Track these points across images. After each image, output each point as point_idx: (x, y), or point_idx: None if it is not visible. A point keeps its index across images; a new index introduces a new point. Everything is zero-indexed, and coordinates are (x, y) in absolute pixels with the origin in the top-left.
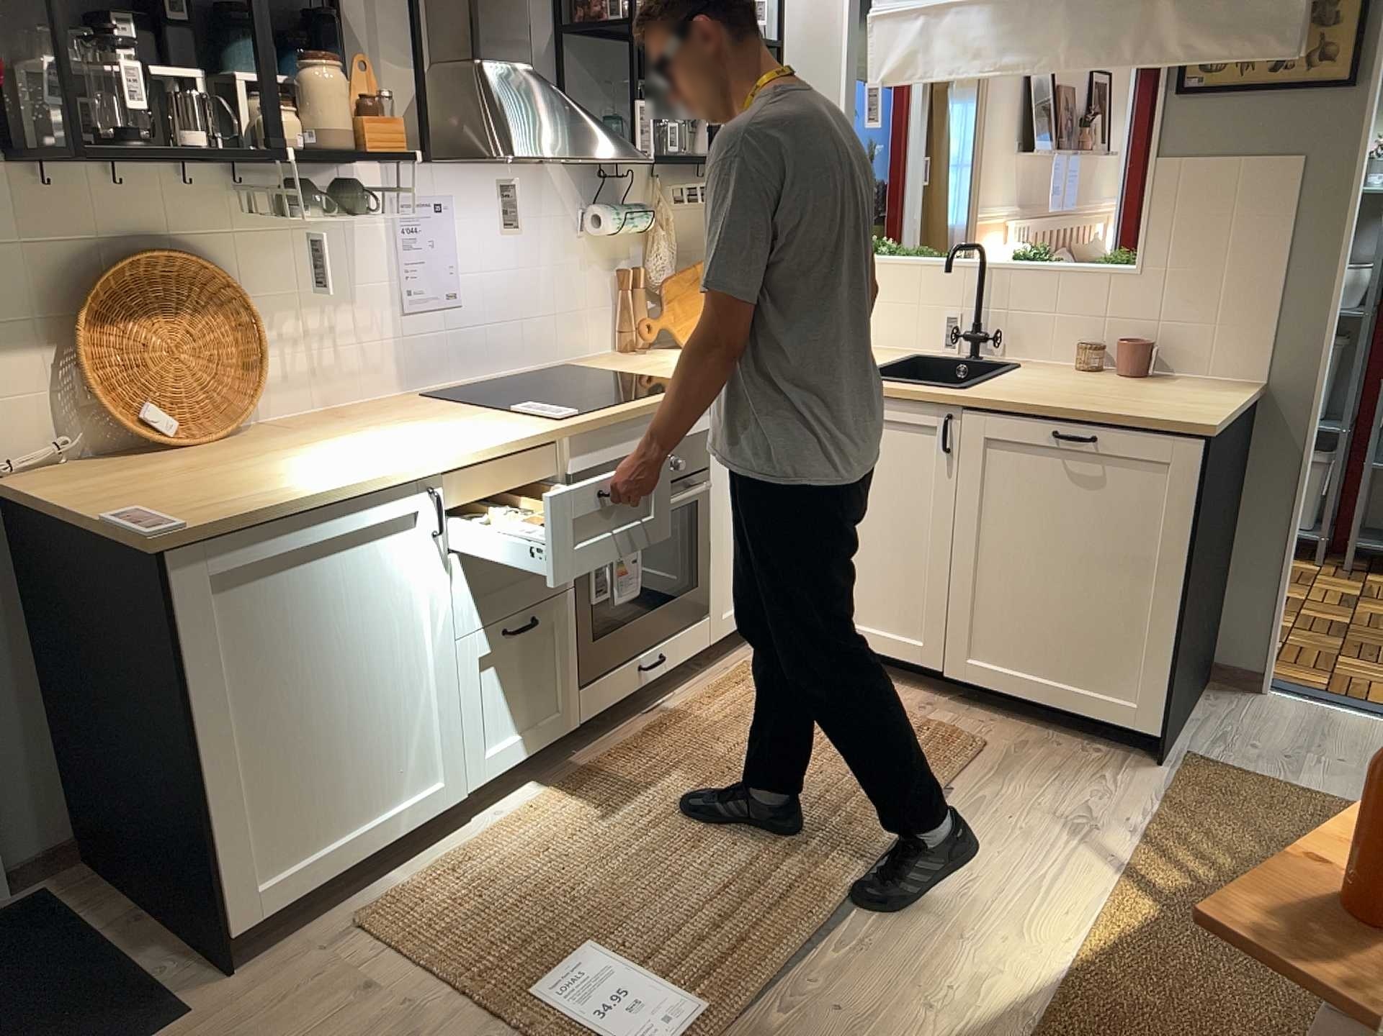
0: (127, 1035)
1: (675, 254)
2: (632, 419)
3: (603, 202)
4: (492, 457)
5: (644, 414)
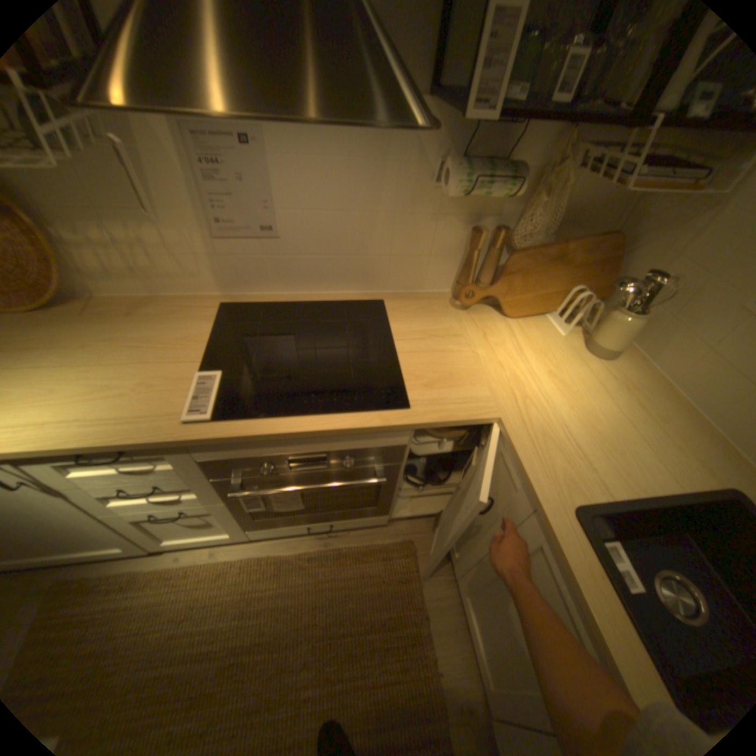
0: None
1: (562, 219)
2: (277, 436)
3: (483, 149)
4: (63, 451)
5: (295, 435)
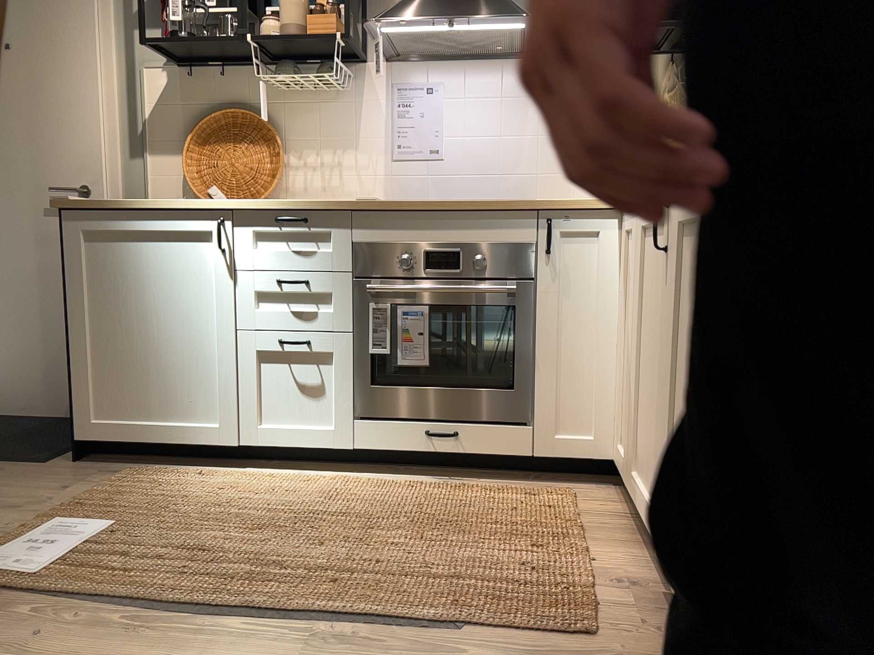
0: (25, 458)
1: None
2: (423, 211)
3: None
4: (273, 210)
5: (438, 209)
